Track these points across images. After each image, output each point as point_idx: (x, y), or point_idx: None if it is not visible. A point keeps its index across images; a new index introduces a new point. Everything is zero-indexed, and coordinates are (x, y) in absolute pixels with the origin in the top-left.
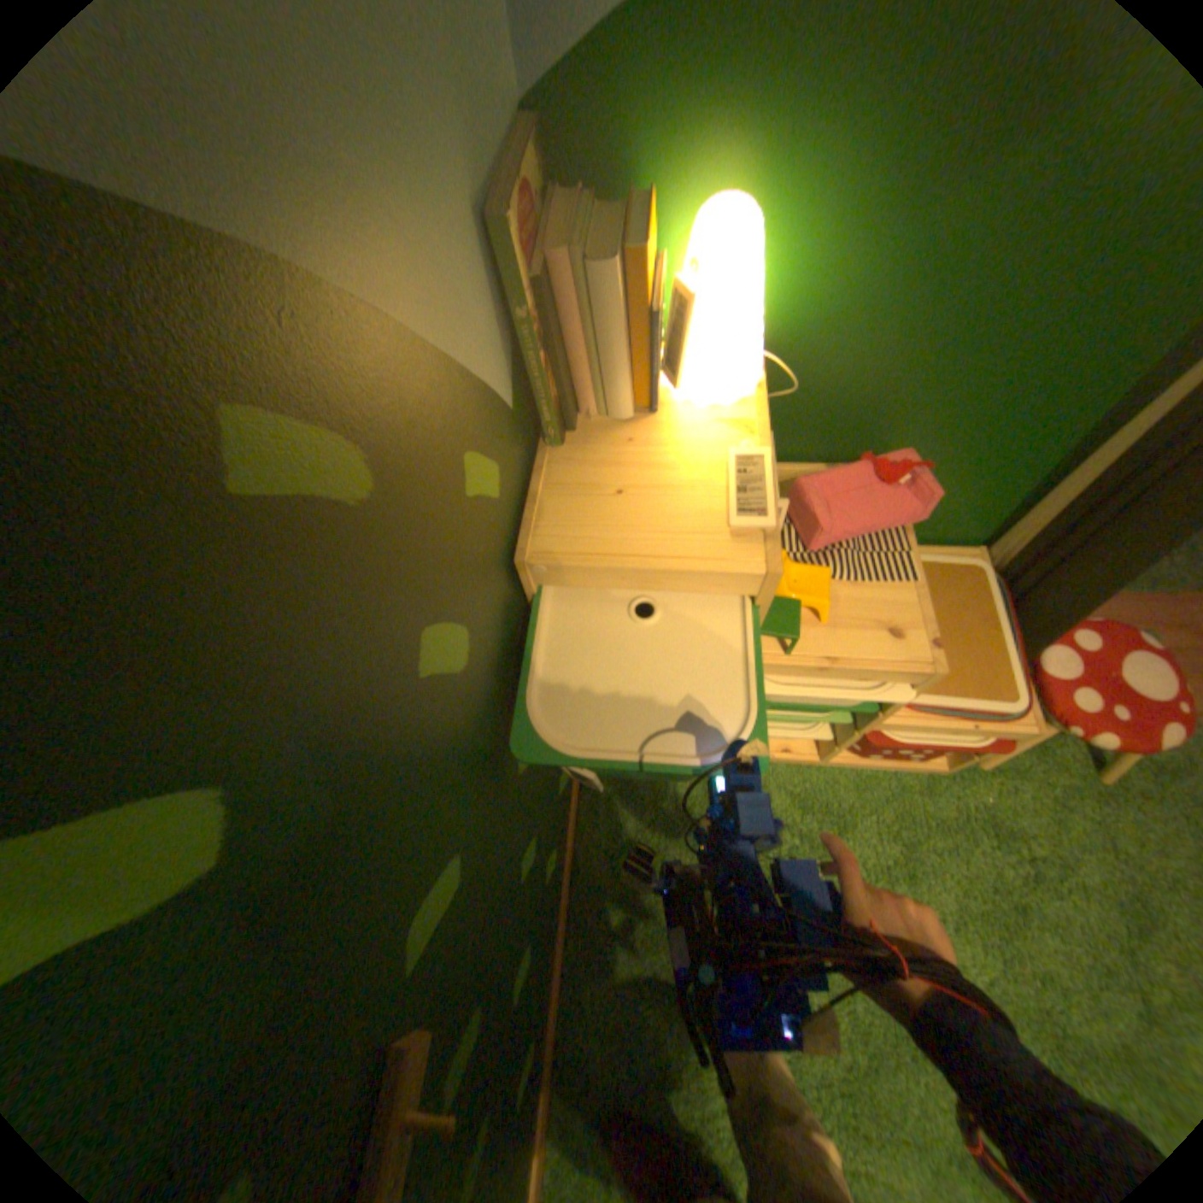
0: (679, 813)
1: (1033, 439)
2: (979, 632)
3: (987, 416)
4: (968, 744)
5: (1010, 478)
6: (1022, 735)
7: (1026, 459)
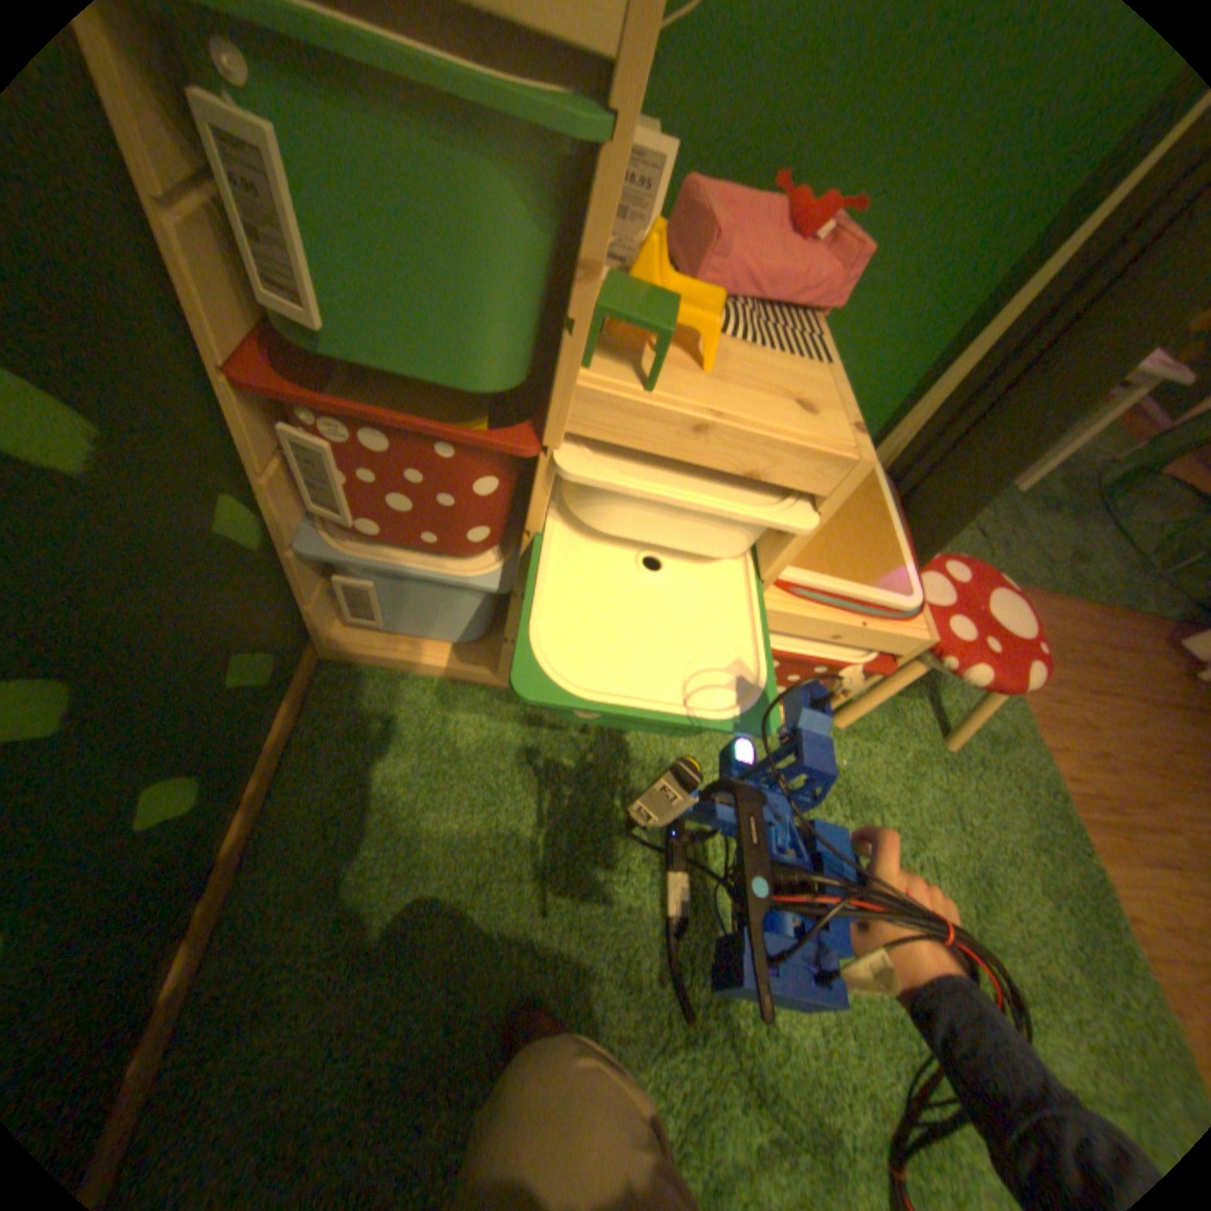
0: (458, 759)
1: (955, 270)
2: (869, 520)
3: (919, 208)
4: (847, 660)
5: (917, 337)
6: (910, 646)
7: (940, 307)
